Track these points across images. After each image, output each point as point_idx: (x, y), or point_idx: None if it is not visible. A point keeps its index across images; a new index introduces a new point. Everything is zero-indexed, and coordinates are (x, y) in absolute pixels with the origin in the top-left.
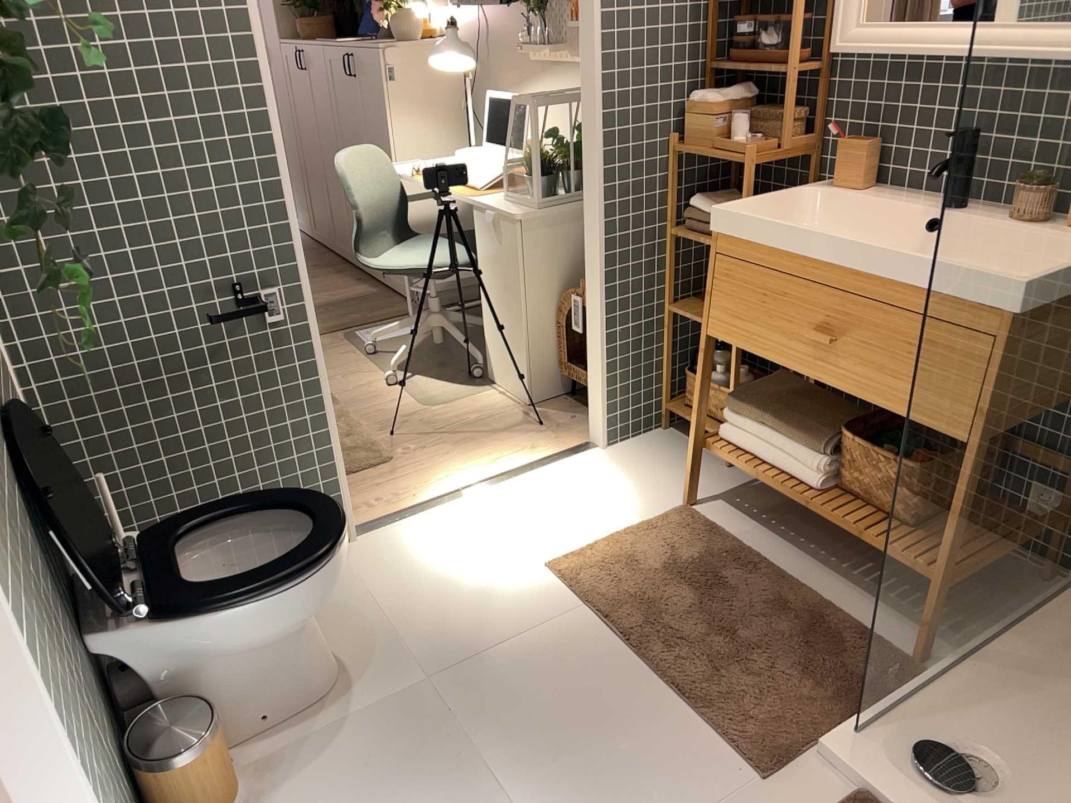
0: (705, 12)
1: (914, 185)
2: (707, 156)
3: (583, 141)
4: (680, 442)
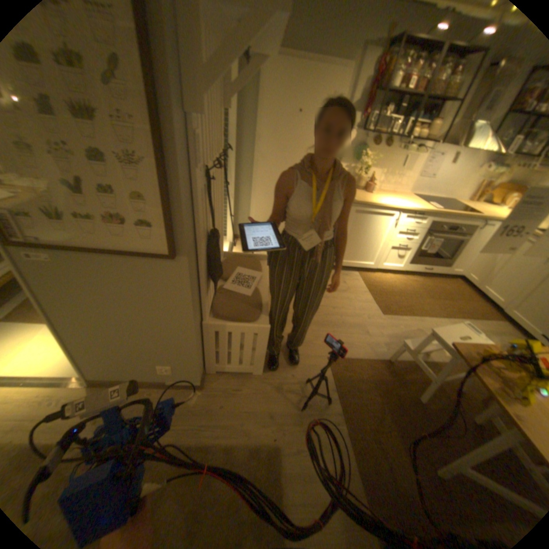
0: None
1: None
2: None
3: None
4: None
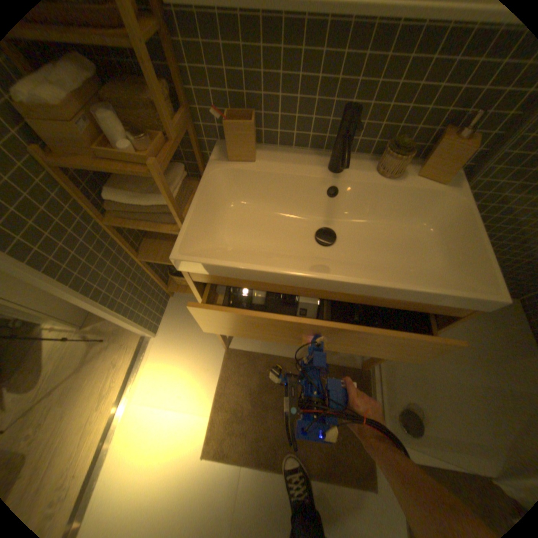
0: None
1: (289, 142)
2: (94, 167)
3: None
4: (185, 301)
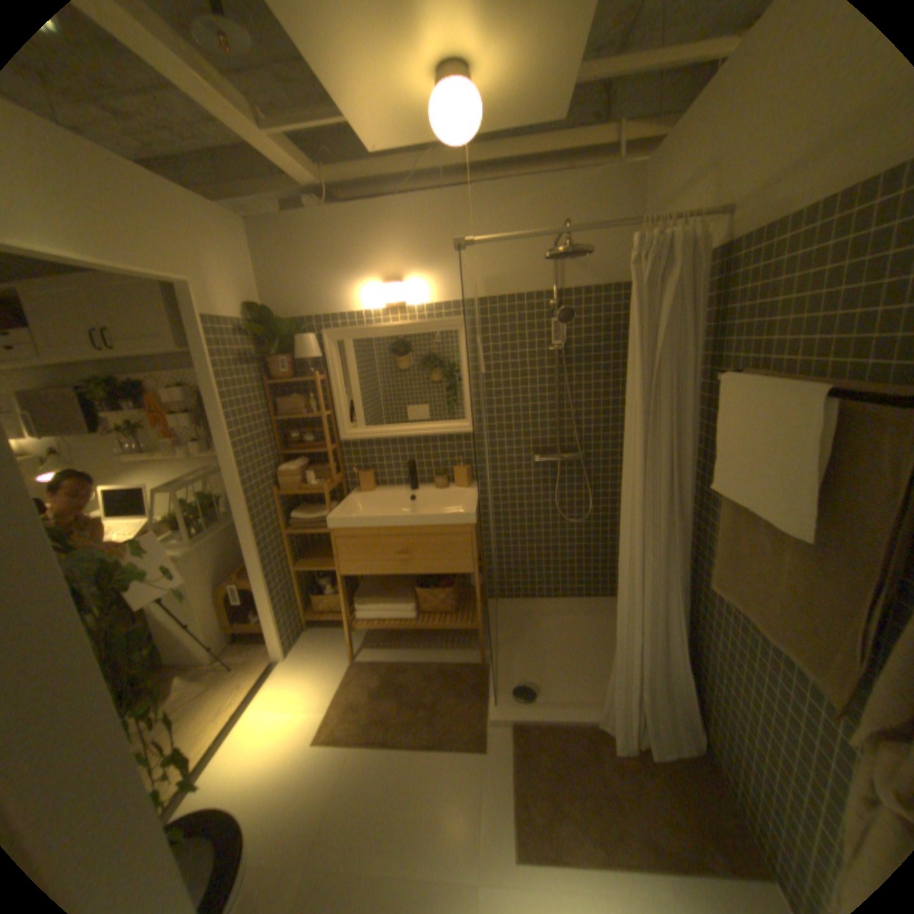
0: (269, 428)
1: (391, 482)
2: (298, 493)
3: (228, 504)
4: (317, 633)
